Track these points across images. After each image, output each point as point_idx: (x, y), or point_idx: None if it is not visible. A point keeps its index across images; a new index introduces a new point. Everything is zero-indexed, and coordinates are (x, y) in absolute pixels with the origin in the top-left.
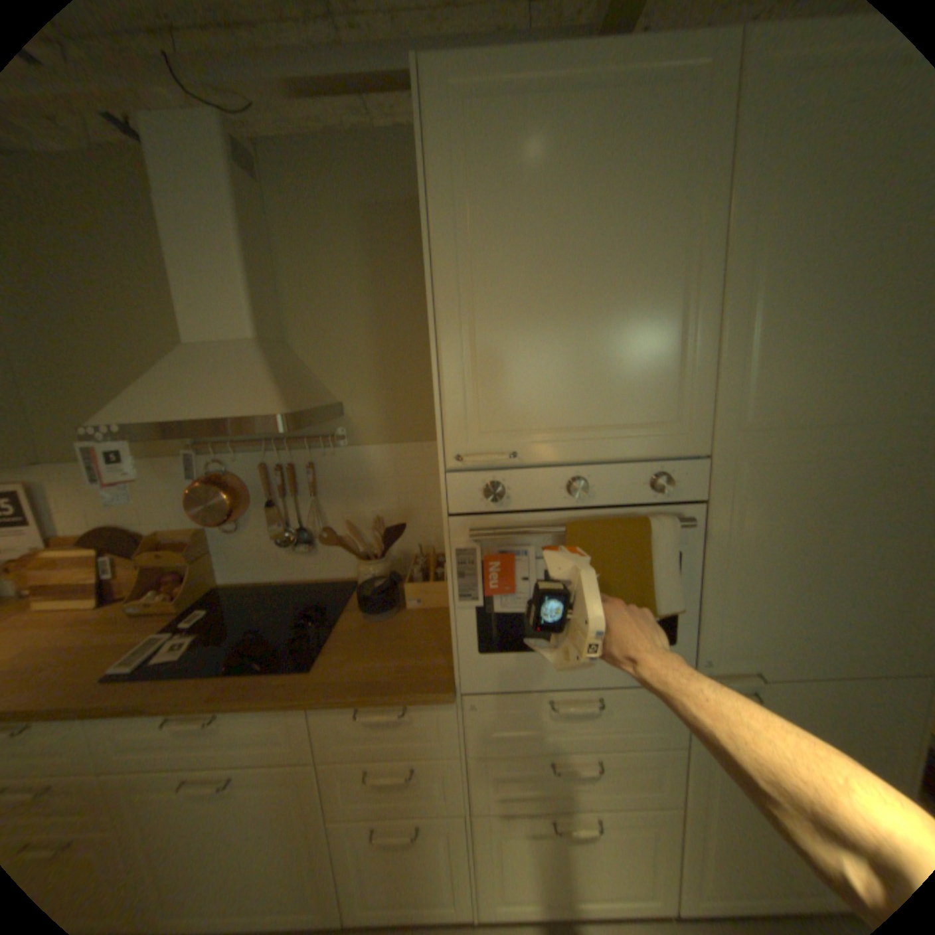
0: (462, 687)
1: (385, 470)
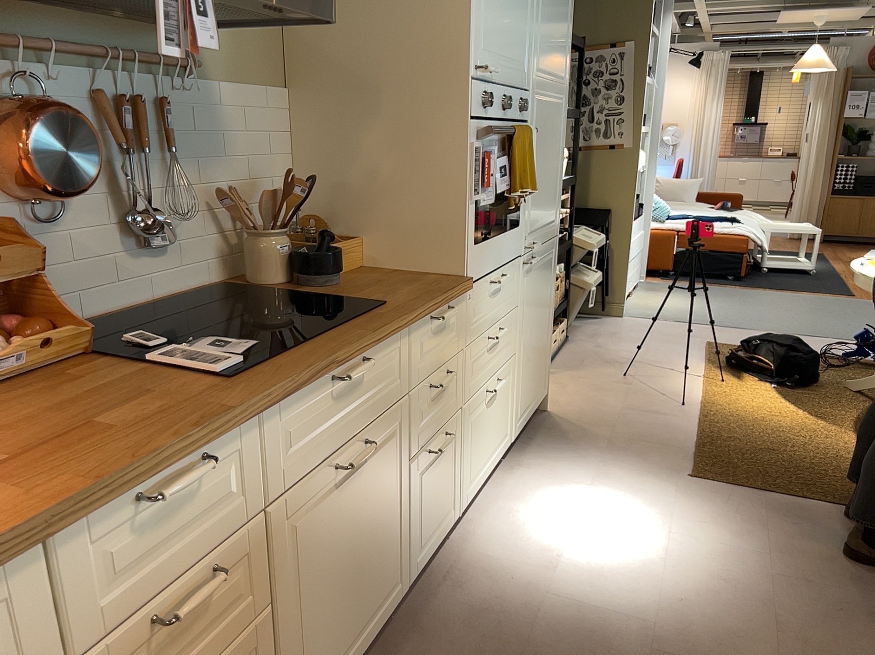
0: (469, 277)
1: (237, 121)
